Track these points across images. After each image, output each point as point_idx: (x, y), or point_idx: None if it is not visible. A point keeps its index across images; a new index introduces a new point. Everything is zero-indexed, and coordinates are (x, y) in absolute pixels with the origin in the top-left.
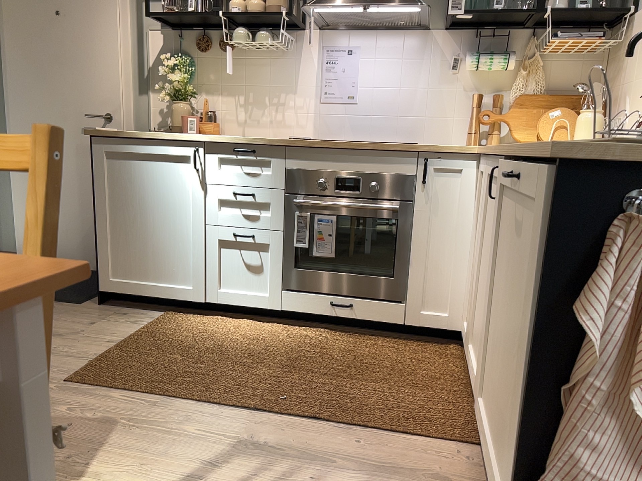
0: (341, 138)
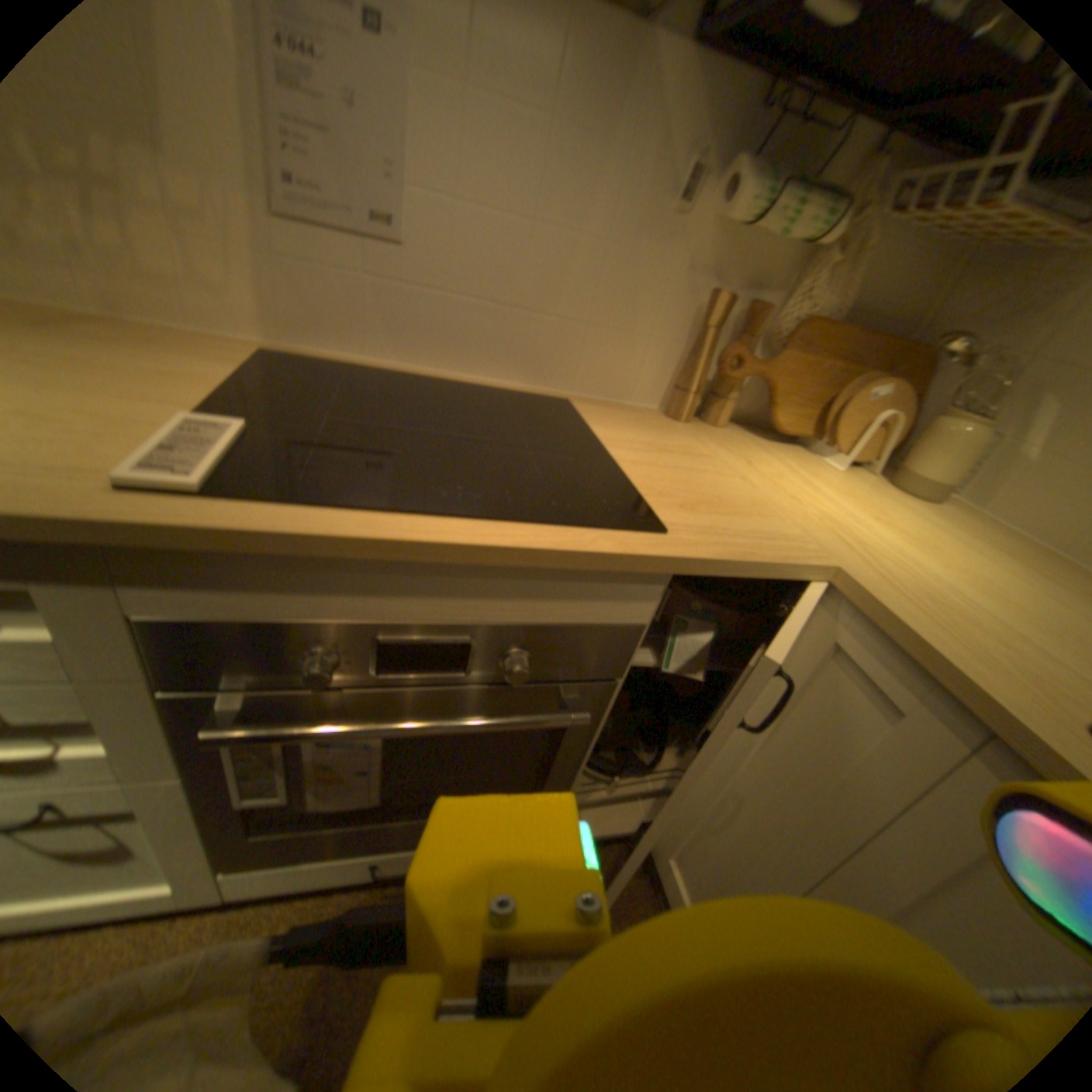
0: (355, 353)
